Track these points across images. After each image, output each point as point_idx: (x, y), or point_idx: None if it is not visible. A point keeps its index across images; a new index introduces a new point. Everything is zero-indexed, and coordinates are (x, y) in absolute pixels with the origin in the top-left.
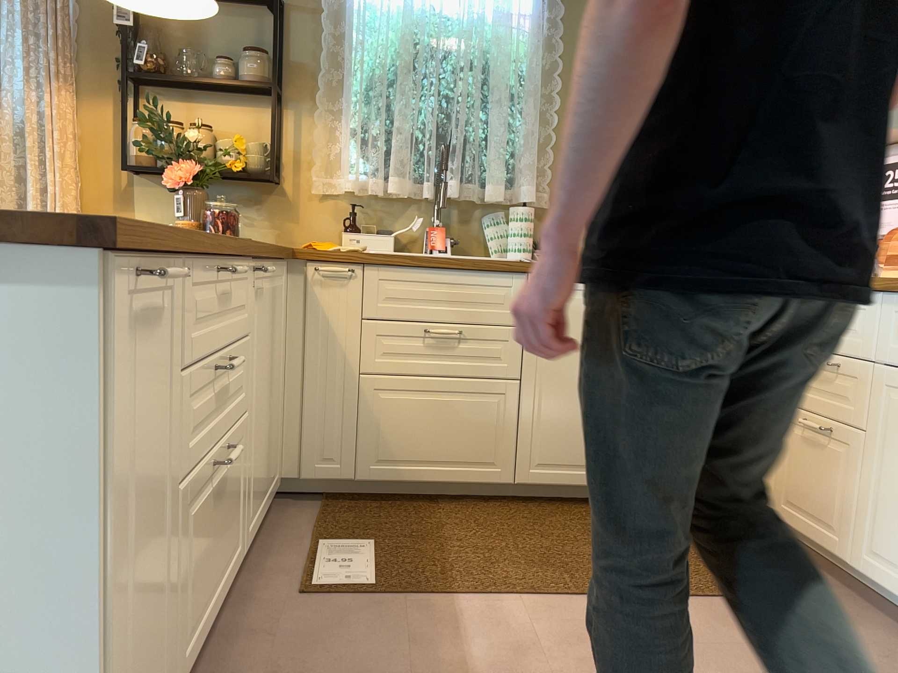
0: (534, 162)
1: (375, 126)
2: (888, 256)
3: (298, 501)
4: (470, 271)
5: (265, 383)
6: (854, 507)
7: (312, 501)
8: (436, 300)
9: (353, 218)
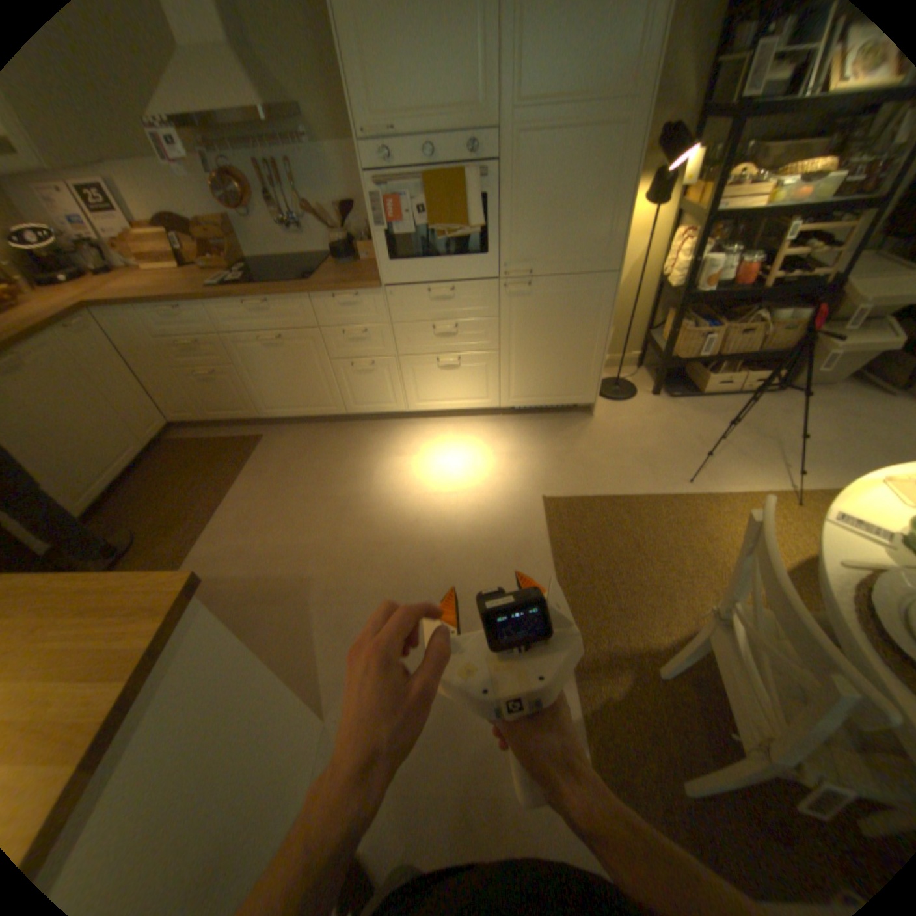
0: None
1: None
2: (131, 255)
3: None
4: None
5: None
6: (246, 396)
7: None
8: None
9: None
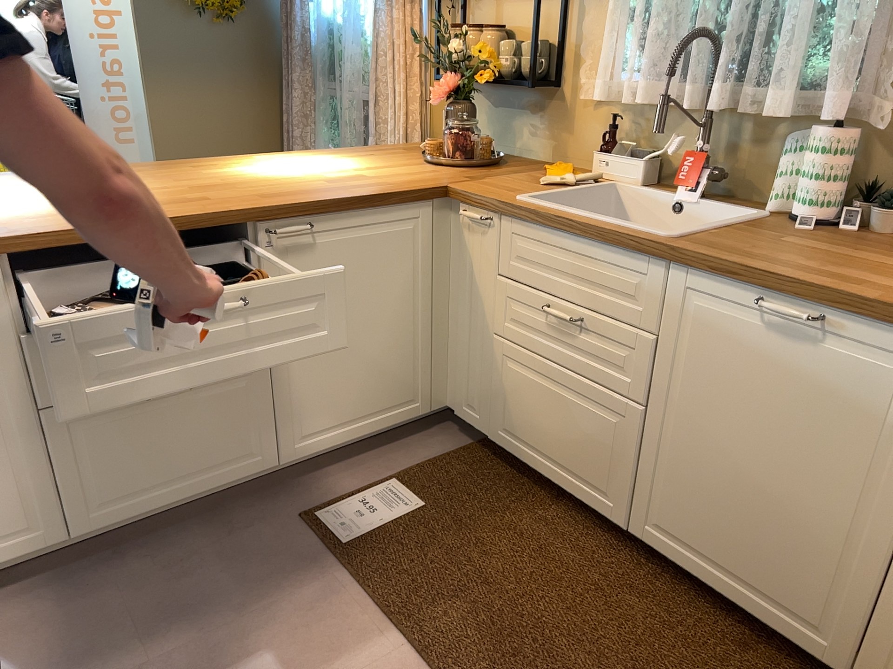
0: (886, 45)
1: (638, 9)
2: None
3: (459, 432)
4: (597, 244)
5: (349, 324)
6: None
7: (470, 437)
8: (563, 271)
9: (612, 135)
